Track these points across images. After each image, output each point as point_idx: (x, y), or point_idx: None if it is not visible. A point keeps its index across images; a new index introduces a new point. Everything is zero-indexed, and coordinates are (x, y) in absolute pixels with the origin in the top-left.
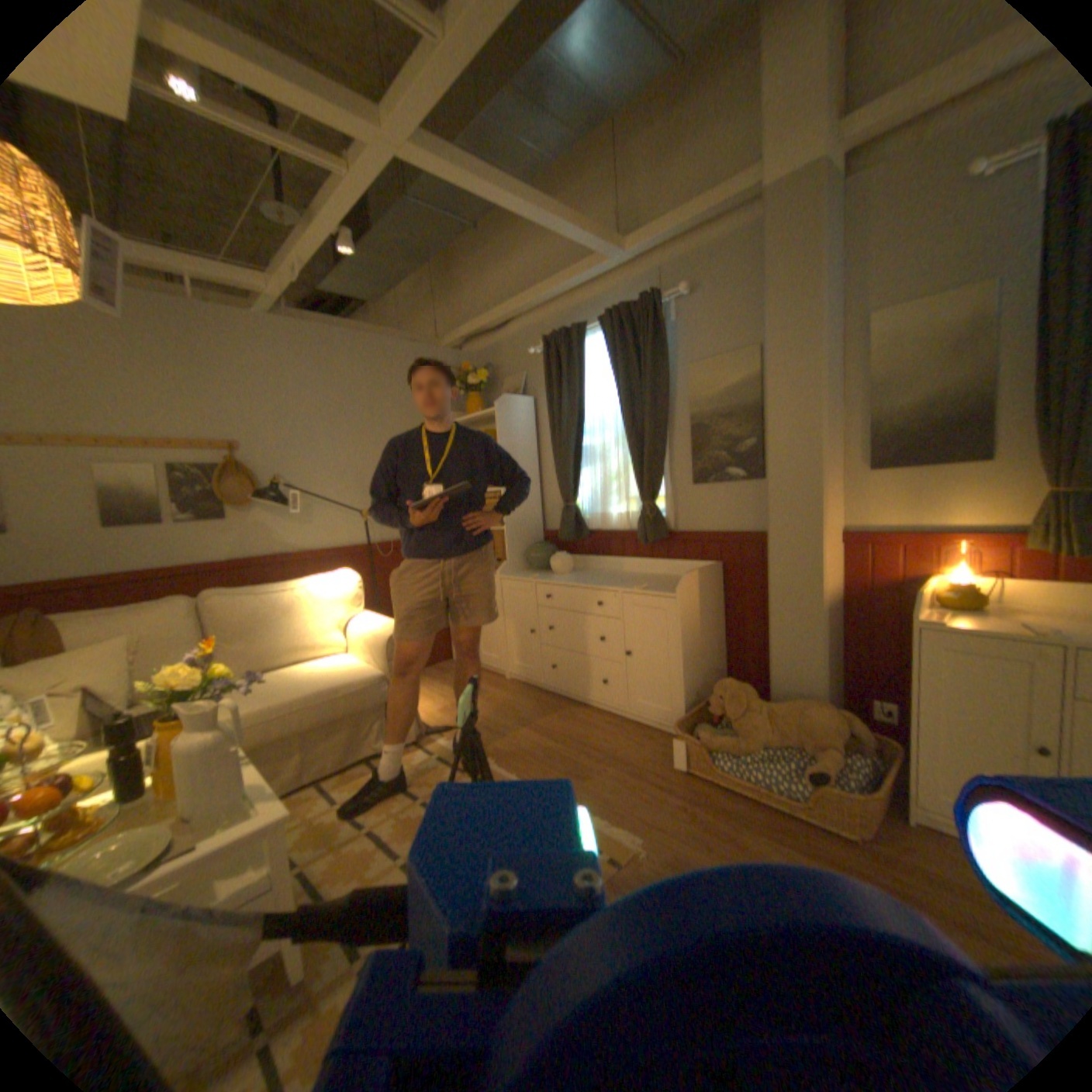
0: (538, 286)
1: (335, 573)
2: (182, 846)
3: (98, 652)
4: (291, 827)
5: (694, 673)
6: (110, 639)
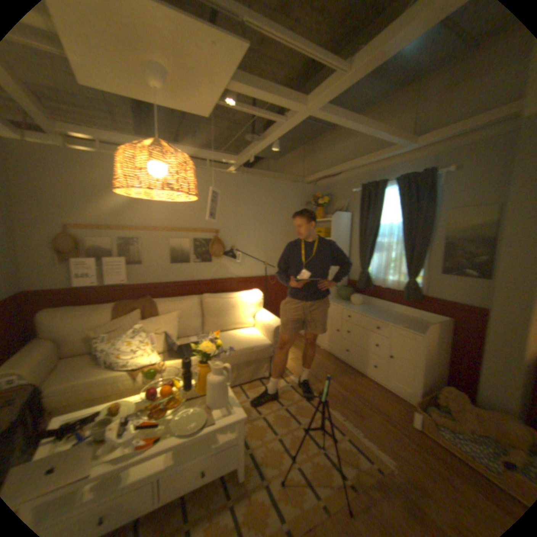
0: (361, 158)
1: (251, 292)
2: (210, 422)
3: (168, 318)
4: None
5: (429, 377)
6: (171, 313)
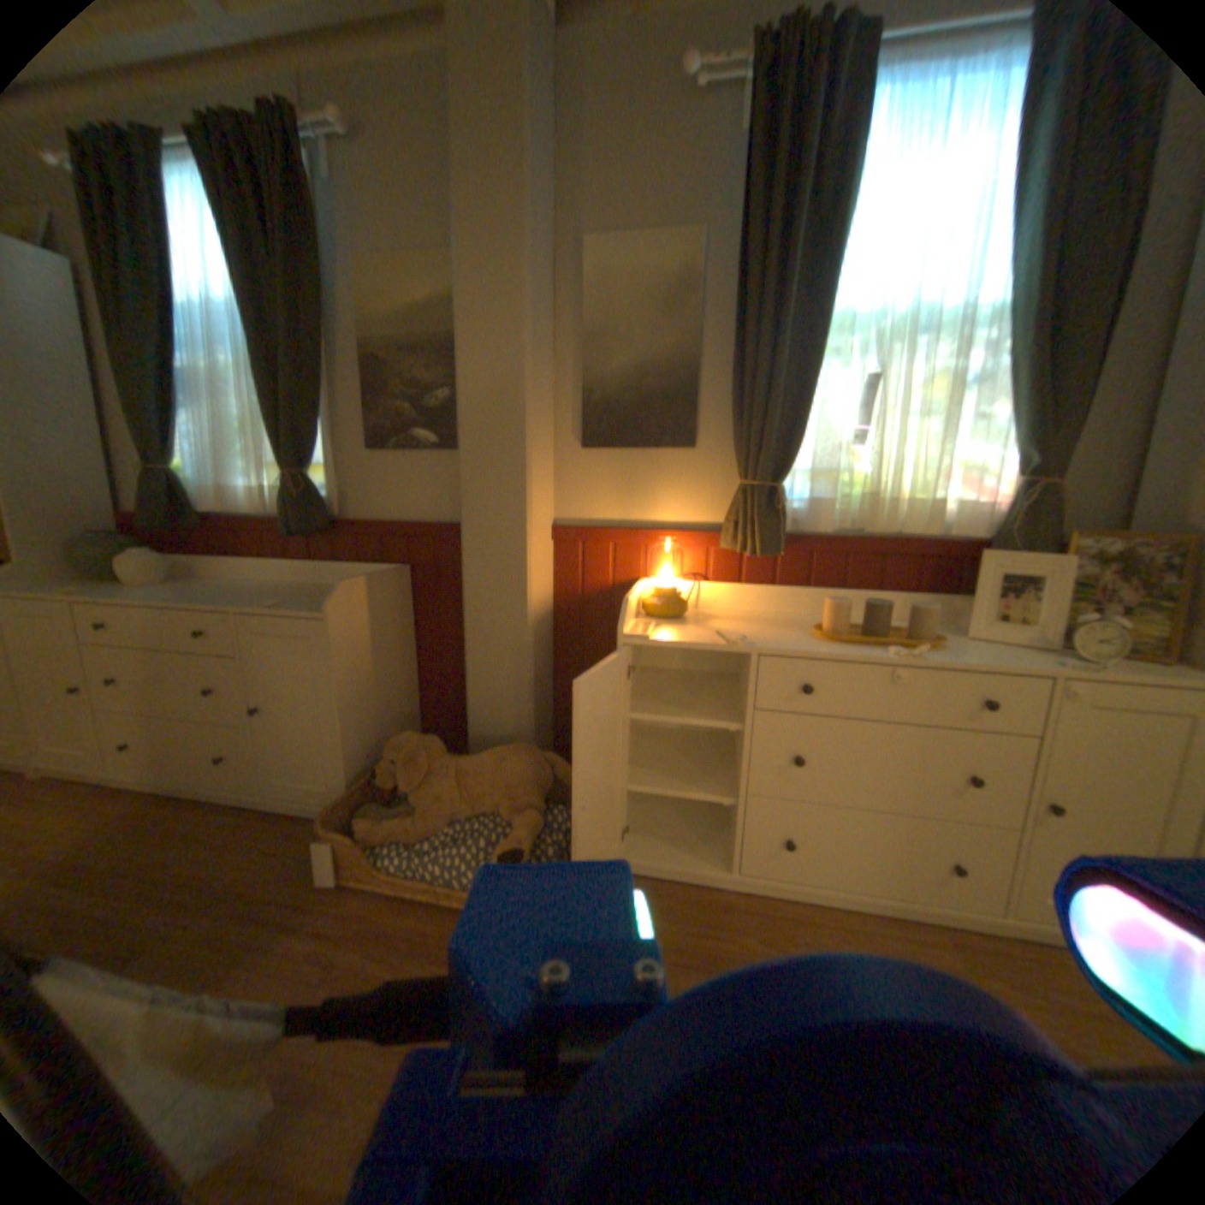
0: None
1: None
2: None
3: None
4: None
5: (363, 728)
6: None
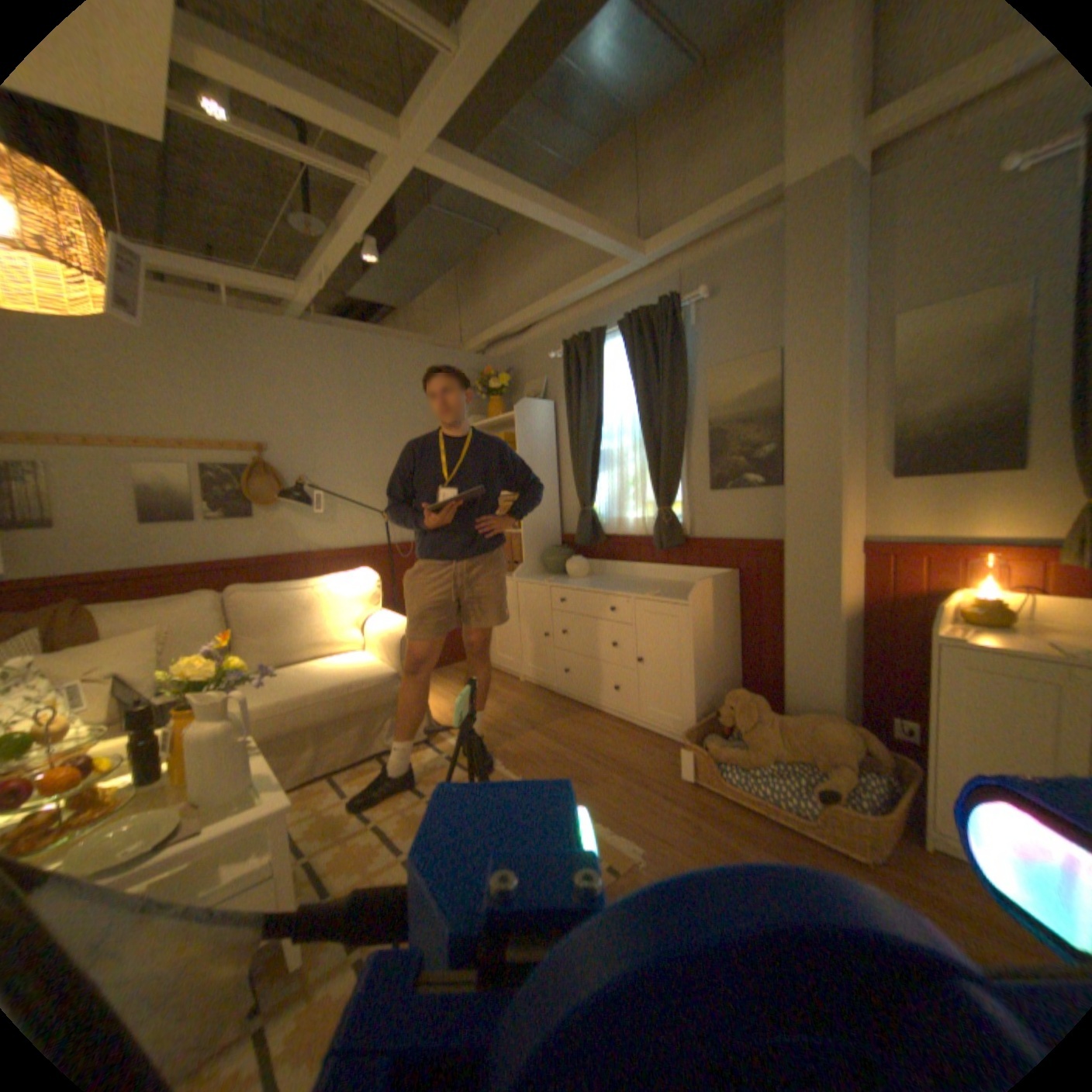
0: (560, 291)
1: (354, 572)
2: (188, 830)
3: (129, 641)
4: (301, 818)
5: (706, 682)
6: (140, 630)
